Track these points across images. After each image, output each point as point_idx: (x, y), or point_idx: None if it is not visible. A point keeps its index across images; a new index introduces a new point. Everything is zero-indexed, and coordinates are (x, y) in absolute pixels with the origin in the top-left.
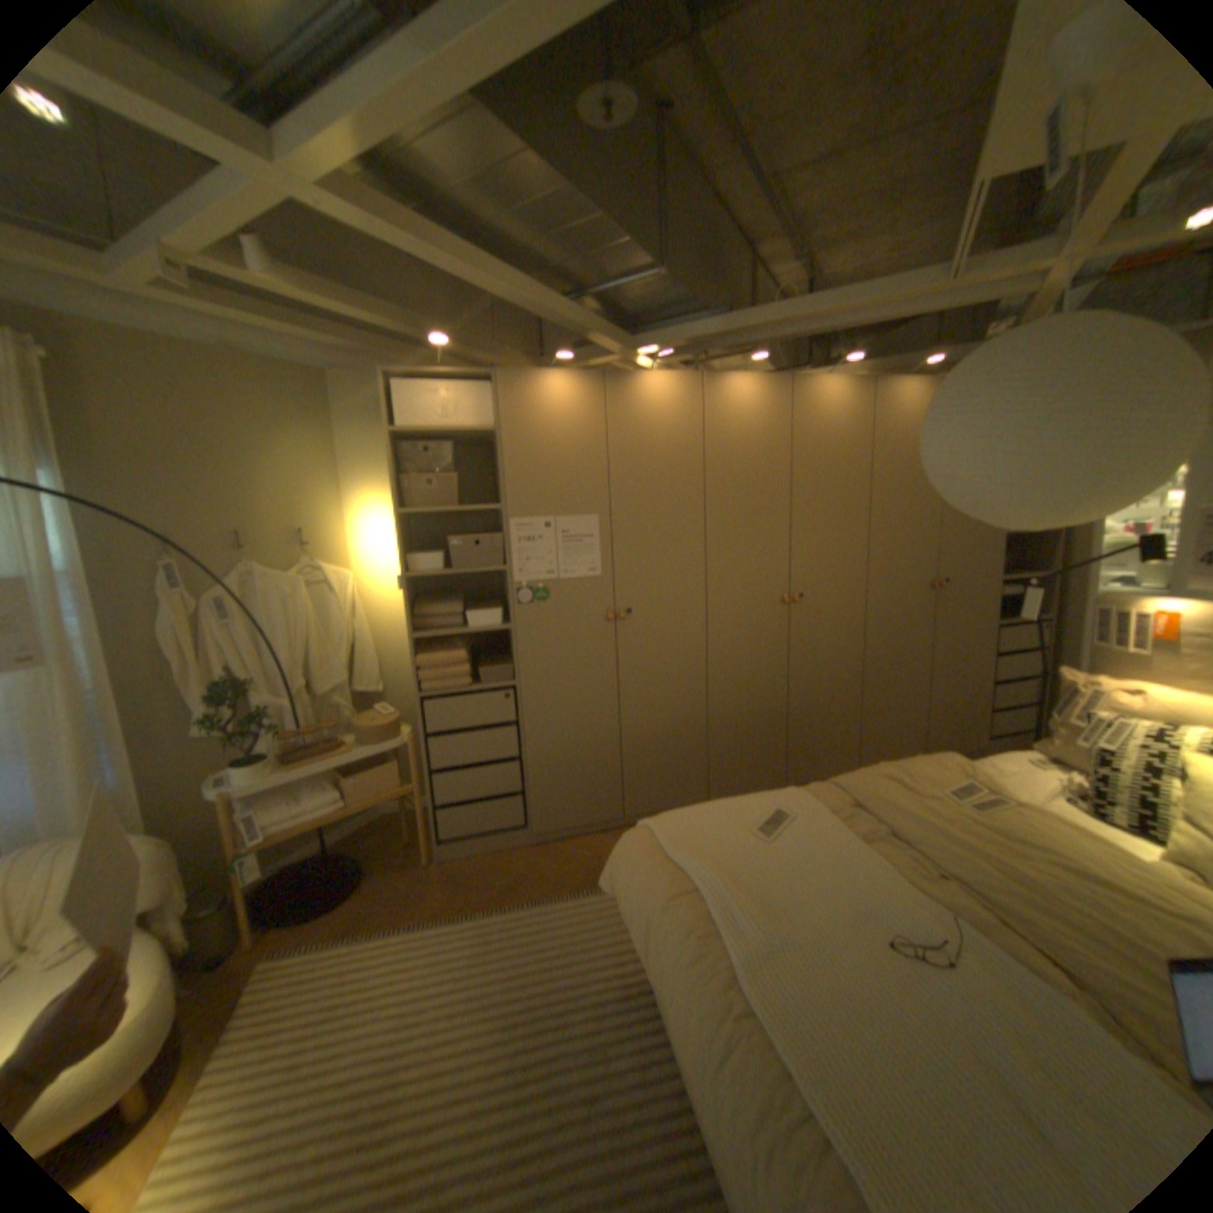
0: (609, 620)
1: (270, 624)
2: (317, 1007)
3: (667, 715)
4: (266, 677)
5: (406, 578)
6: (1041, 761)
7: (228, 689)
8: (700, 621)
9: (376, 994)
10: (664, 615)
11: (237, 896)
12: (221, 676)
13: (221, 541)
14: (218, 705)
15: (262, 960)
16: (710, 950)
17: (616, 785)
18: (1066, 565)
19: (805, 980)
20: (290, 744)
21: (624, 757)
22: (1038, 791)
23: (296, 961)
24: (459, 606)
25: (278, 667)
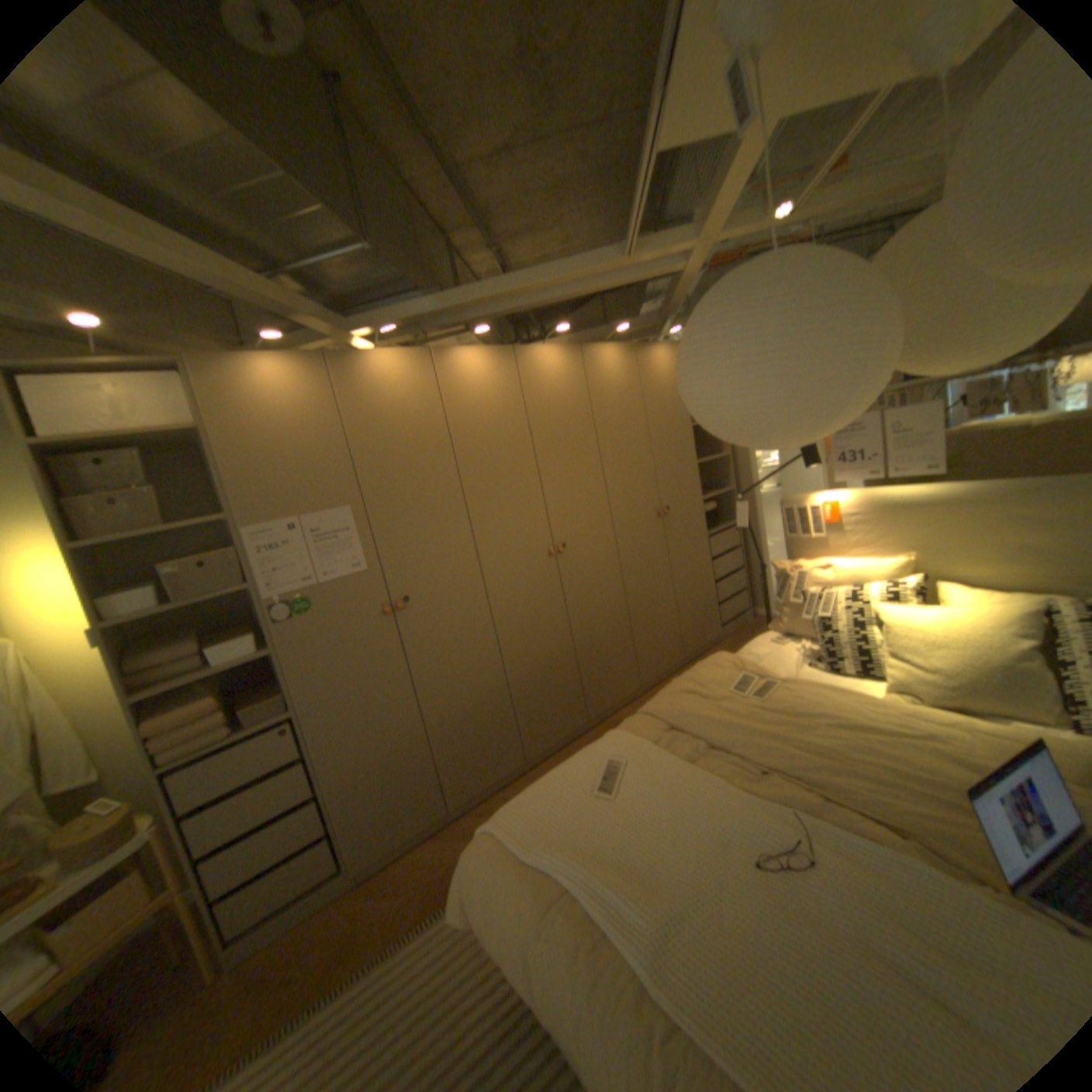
0: (388, 613)
1: None
2: None
3: (469, 692)
4: None
5: (102, 628)
6: (778, 638)
7: None
8: (480, 590)
9: None
10: (444, 593)
11: None
12: None
13: None
14: None
15: None
16: (604, 961)
17: (433, 782)
18: (737, 481)
19: (706, 950)
20: None
21: (434, 750)
22: (787, 663)
23: None
24: (193, 643)
25: None
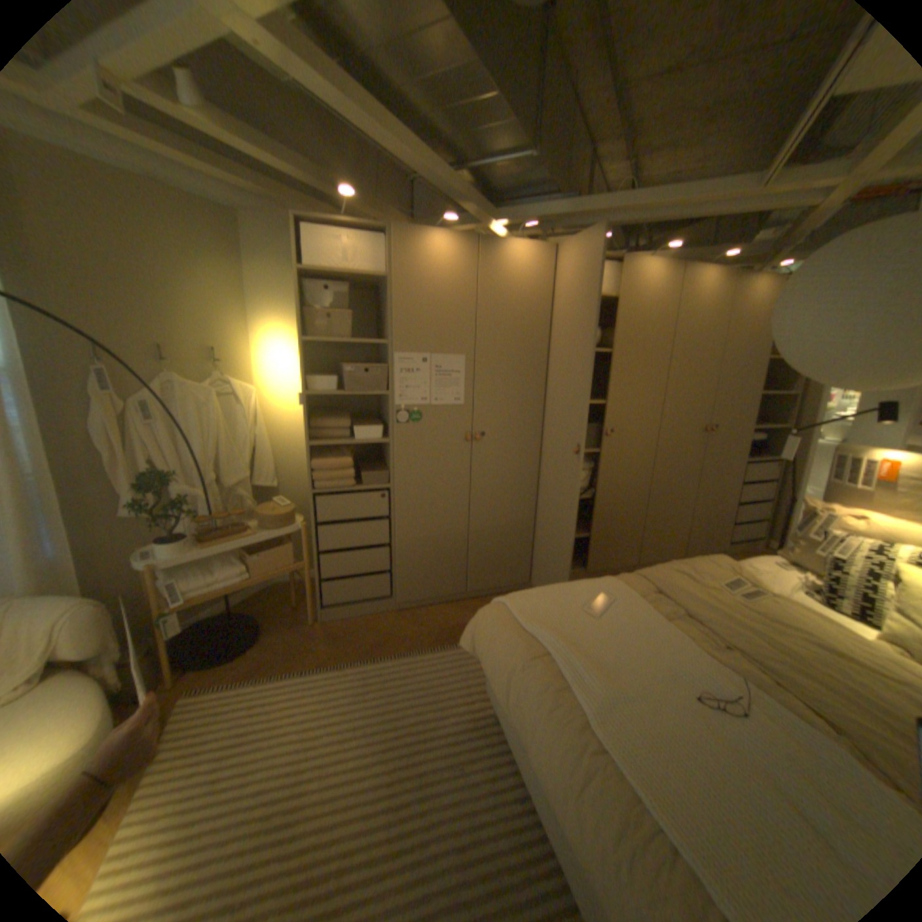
0: (468, 440)
1: (187, 426)
2: (231, 734)
3: (505, 517)
4: (183, 470)
5: (306, 395)
6: (784, 564)
7: (155, 479)
8: (536, 446)
9: (279, 724)
10: (509, 439)
11: (158, 645)
12: (145, 467)
13: (147, 352)
14: (146, 491)
15: (182, 696)
16: (565, 701)
17: (463, 568)
18: (798, 421)
19: (640, 725)
20: (205, 526)
21: (470, 547)
22: (785, 586)
23: (211, 697)
24: (346, 422)
25: (196, 463)
